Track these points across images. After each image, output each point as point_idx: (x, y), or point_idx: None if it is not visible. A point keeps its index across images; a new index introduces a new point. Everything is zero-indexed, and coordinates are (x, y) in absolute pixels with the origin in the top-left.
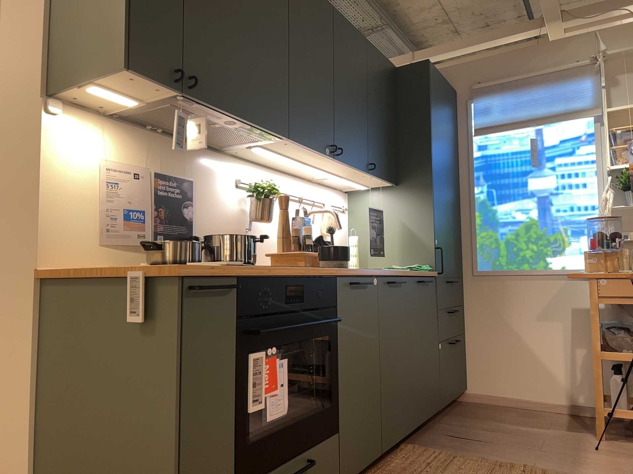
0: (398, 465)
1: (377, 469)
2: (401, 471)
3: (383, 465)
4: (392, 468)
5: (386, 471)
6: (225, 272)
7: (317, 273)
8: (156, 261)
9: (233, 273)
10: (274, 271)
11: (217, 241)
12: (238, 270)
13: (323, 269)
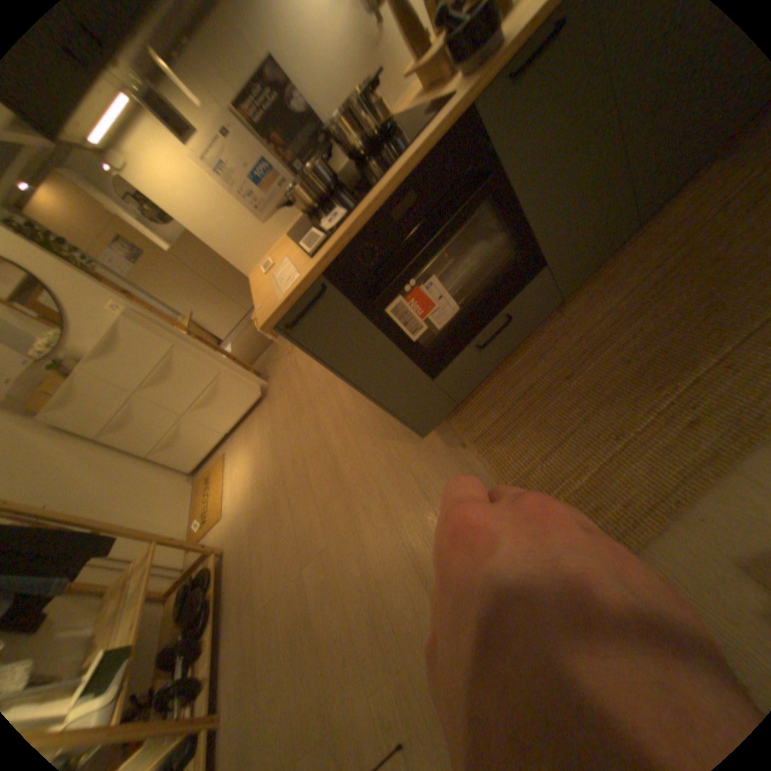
0: (672, 218)
1: (639, 232)
2: (670, 230)
3: (650, 223)
4: (660, 227)
5: (647, 236)
6: (304, 285)
7: (430, 138)
8: (302, 208)
9: (316, 268)
10: (364, 209)
11: (335, 129)
12: (315, 270)
13: (458, 85)
